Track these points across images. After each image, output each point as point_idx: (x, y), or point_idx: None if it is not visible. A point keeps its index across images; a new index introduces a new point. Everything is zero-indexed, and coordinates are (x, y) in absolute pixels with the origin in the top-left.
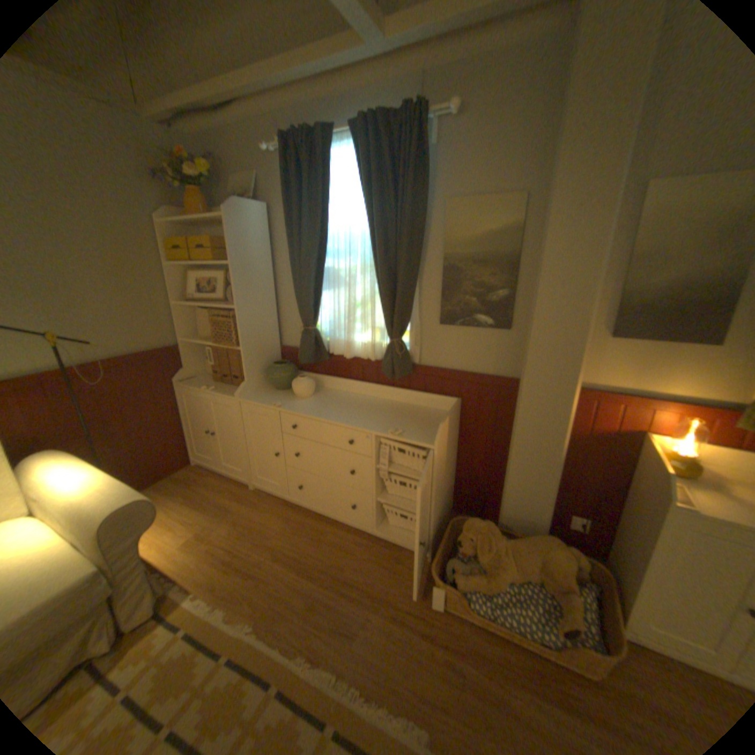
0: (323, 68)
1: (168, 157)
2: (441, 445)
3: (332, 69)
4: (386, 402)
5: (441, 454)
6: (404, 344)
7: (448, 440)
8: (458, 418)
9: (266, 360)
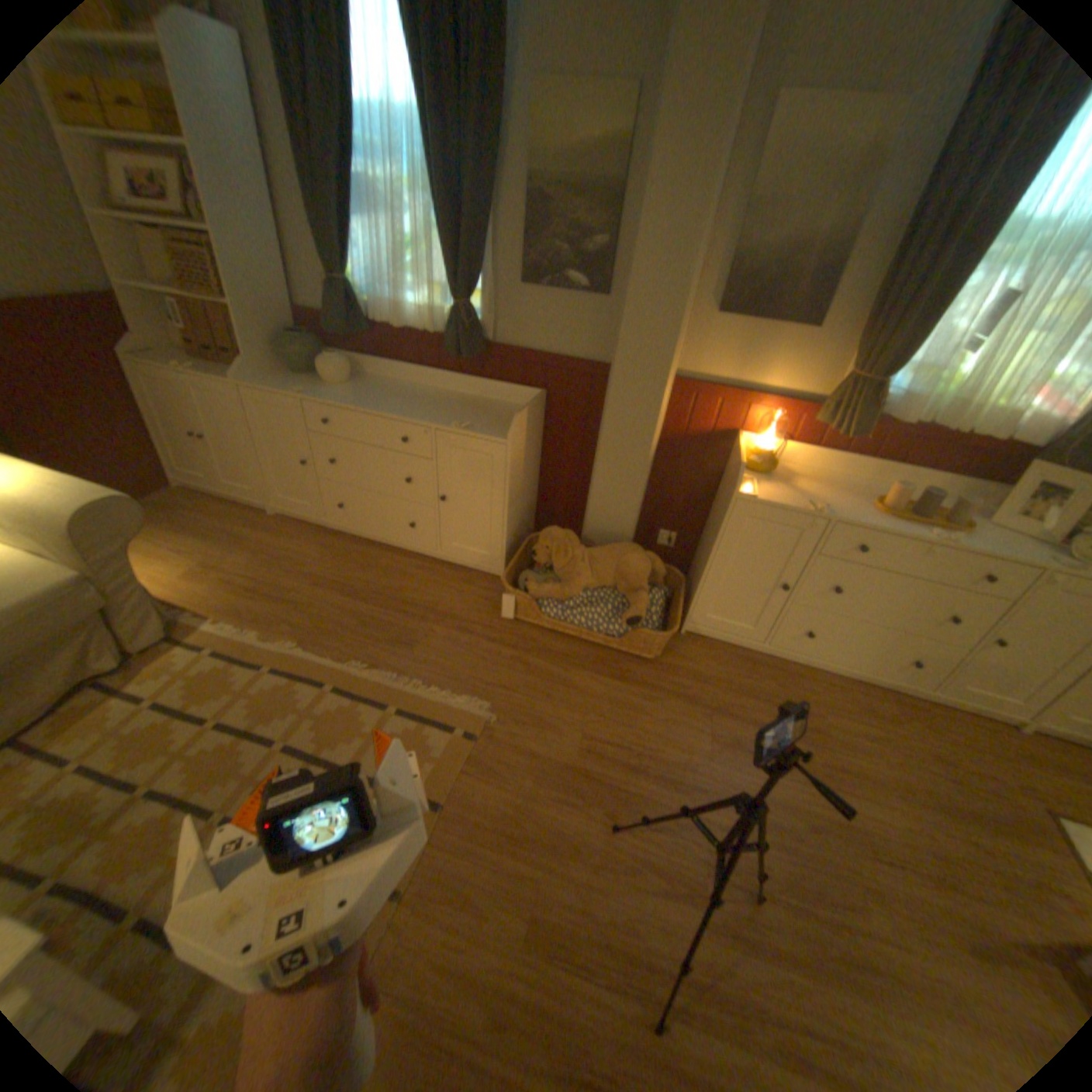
0: None
1: None
2: (516, 441)
3: None
4: (451, 395)
5: (515, 452)
6: (473, 310)
7: (526, 440)
8: (541, 416)
9: (270, 327)
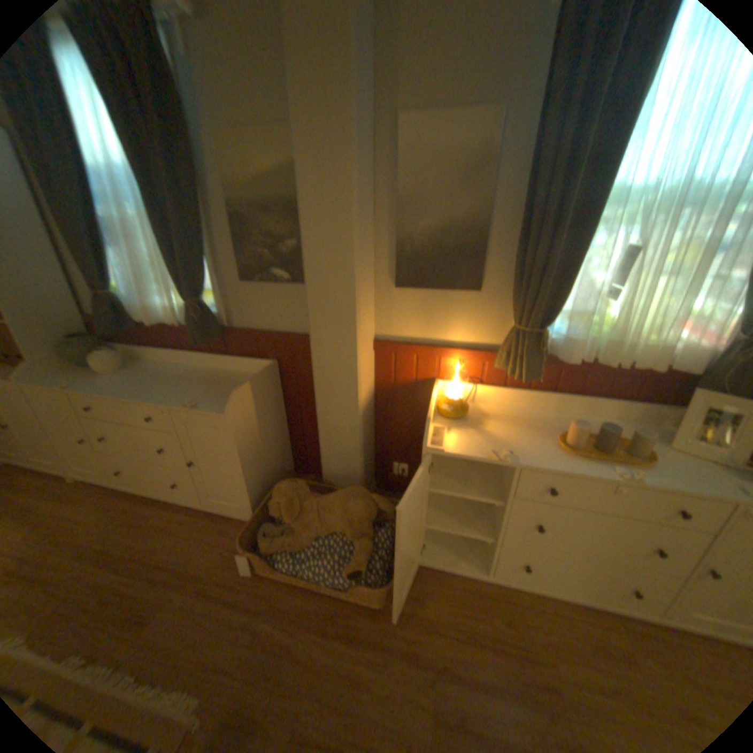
0: None
1: None
2: (236, 413)
3: None
4: (202, 372)
5: (238, 422)
6: (199, 306)
7: (256, 406)
8: (274, 381)
9: (56, 334)
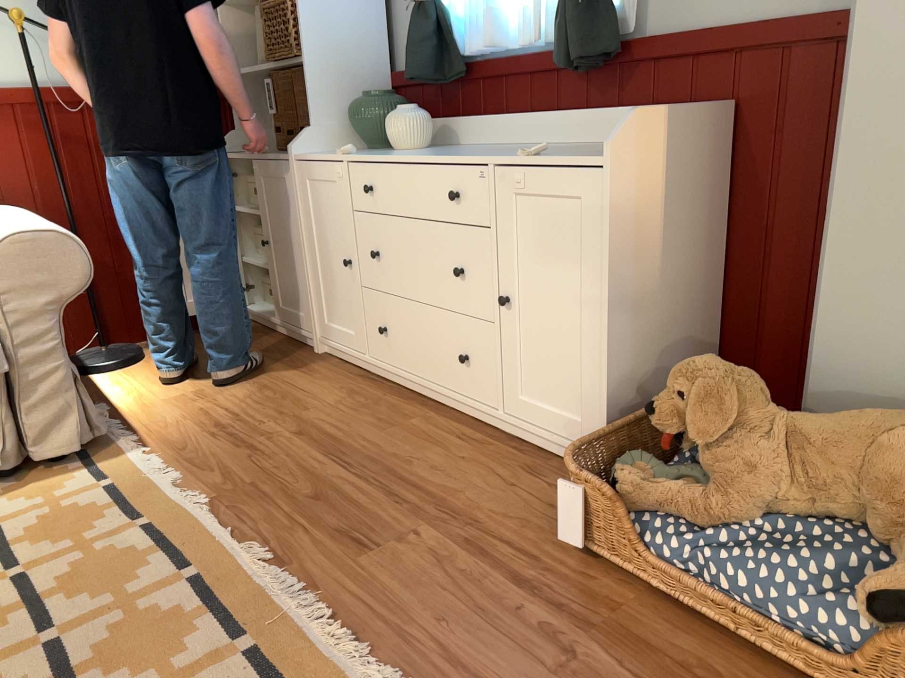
0: None
1: None
2: (625, 164)
3: None
4: (562, 146)
5: (625, 189)
6: None
7: (666, 182)
8: (715, 152)
9: (355, 96)
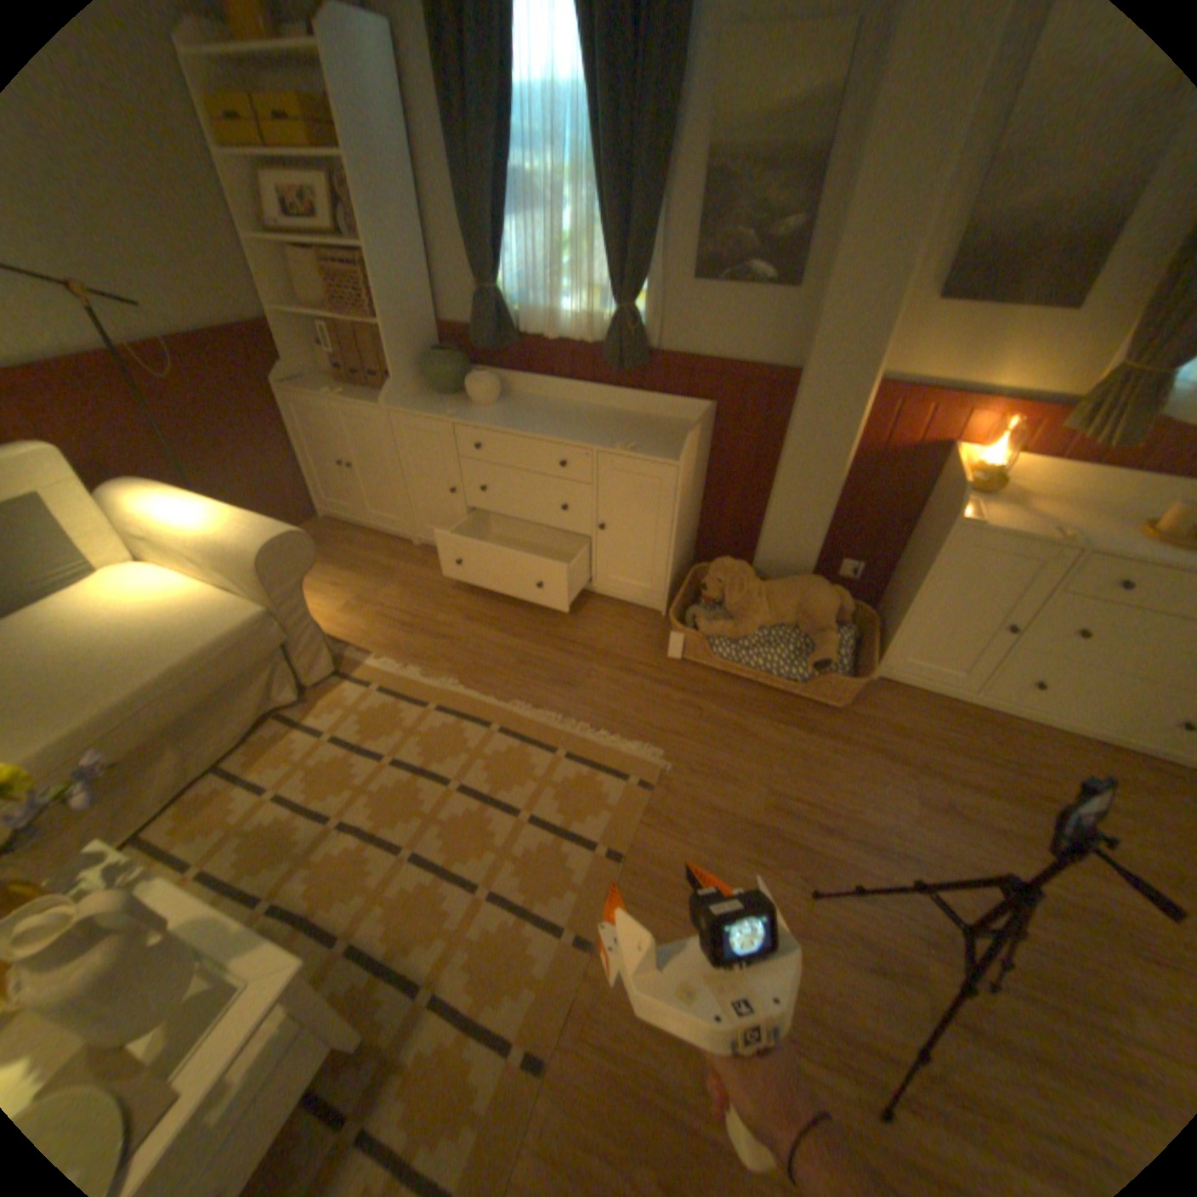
0: None
1: None
2: (687, 462)
3: None
4: (607, 412)
5: (686, 475)
6: (638, 314)
7: (696, 460)
8: (709, 432)
9: (417, 346)
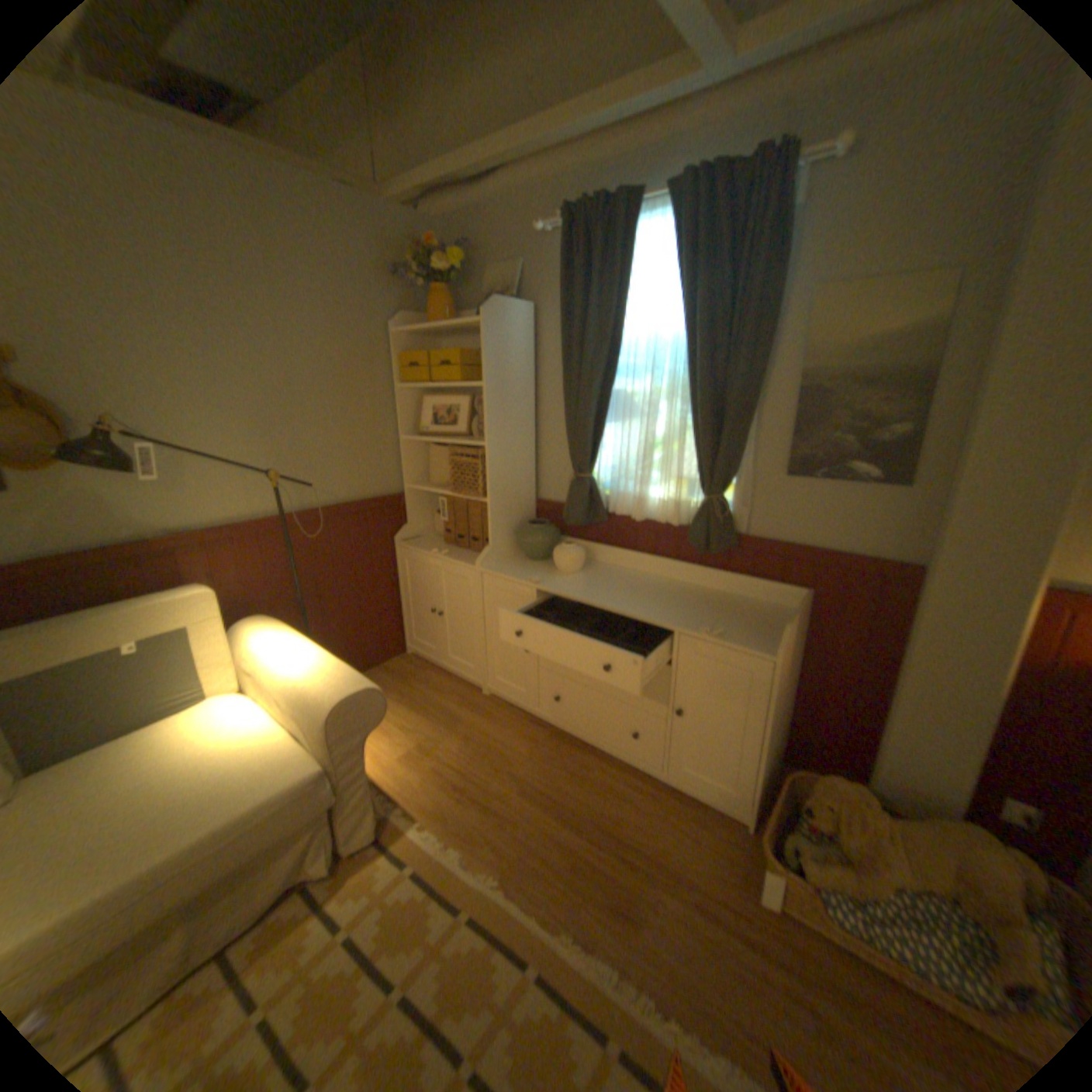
0: (634, 111)
1: (412, 249)
2: (787, 657)
3: (646, 111)
4: (690, 588)
5: (785, 671)
6: (728, 503)
7: (794, 652)
8: (807, 620)
9: (517, 518)
